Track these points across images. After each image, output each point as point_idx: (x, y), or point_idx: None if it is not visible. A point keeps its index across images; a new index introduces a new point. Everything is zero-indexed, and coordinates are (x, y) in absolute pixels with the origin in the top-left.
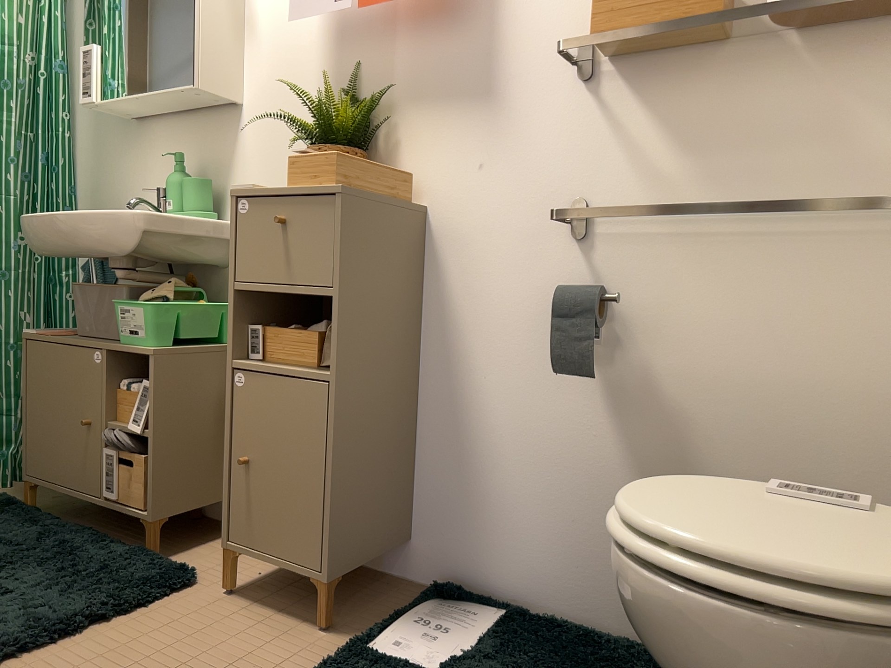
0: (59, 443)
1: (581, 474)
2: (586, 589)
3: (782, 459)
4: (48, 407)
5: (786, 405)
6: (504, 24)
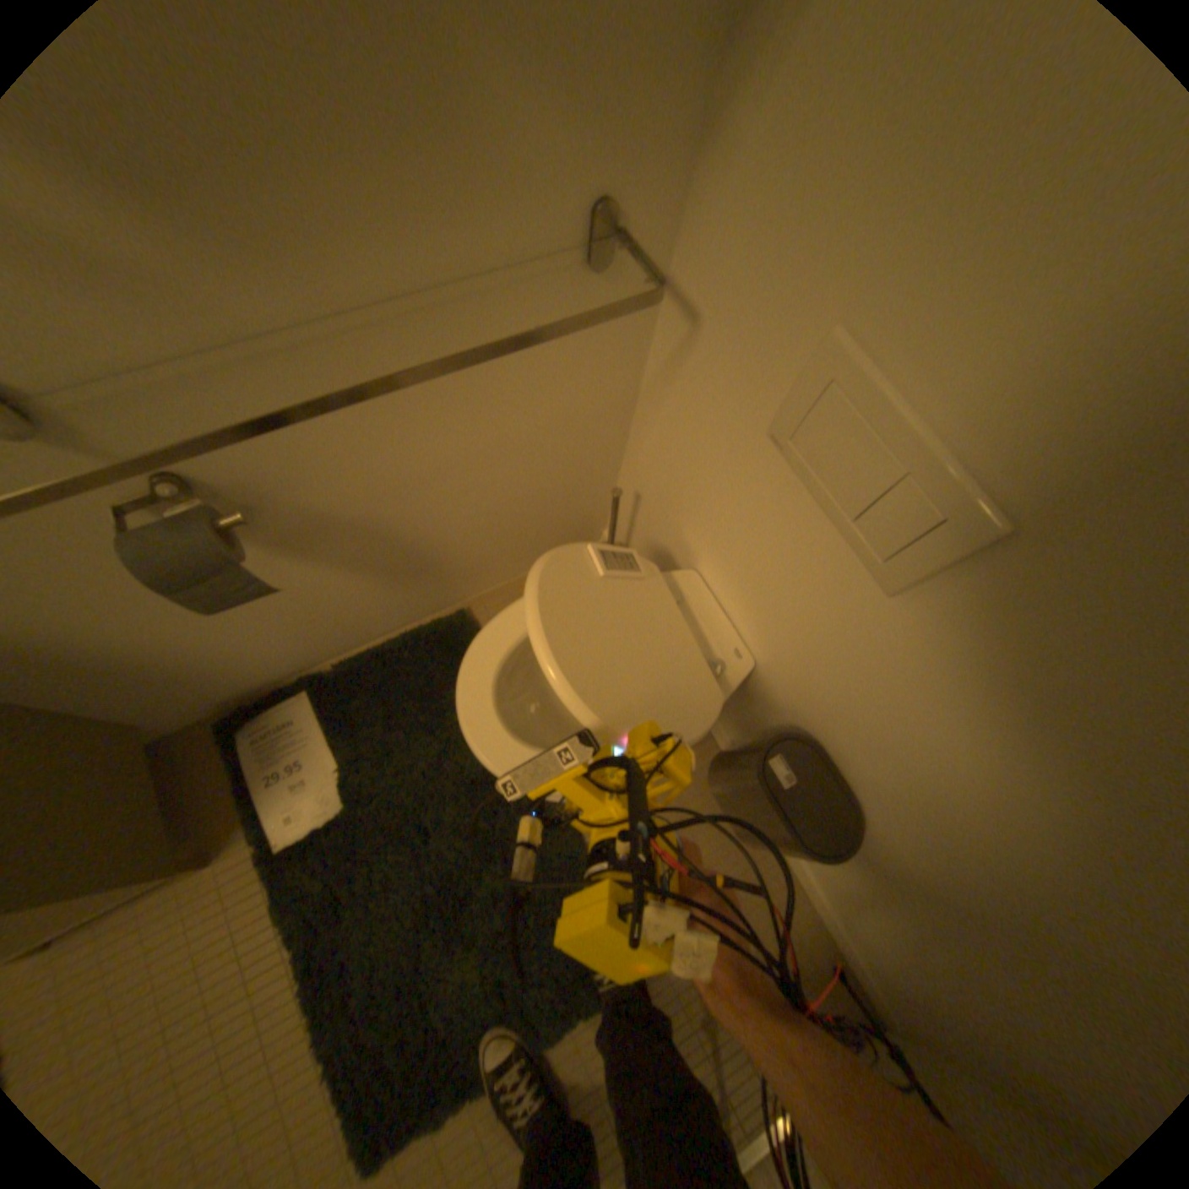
0: None
1: (297, 603)
2: (355, 636)
3: (482, 499)
4: None
5: (476, 468)
6: None
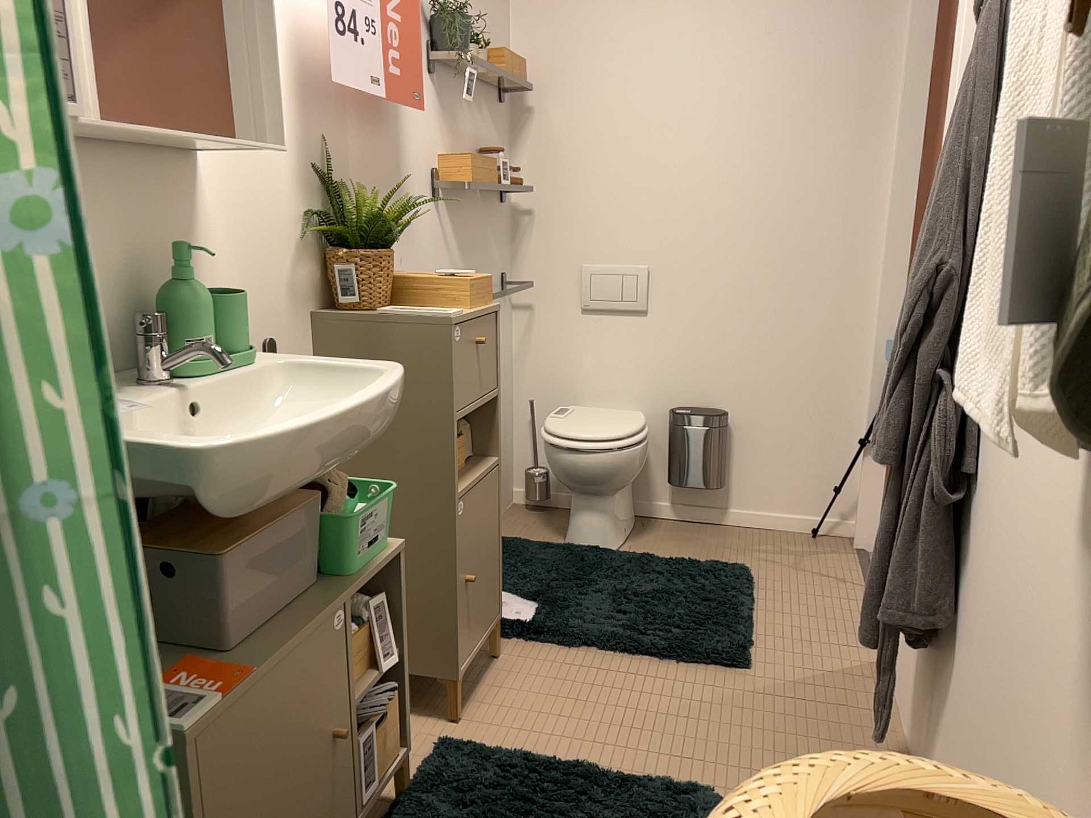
0: None
1: None
2: None
3: None
4: None
5: None
6: (405, 138)
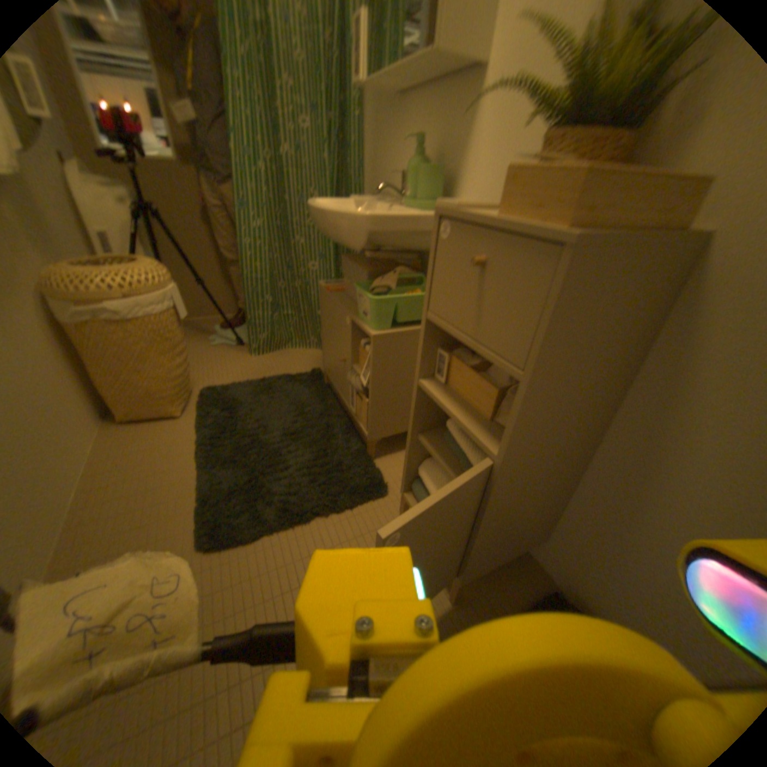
0: (330, 361)
1: None
2: None
3: None
4: (326, 337)
5: None
6: None
